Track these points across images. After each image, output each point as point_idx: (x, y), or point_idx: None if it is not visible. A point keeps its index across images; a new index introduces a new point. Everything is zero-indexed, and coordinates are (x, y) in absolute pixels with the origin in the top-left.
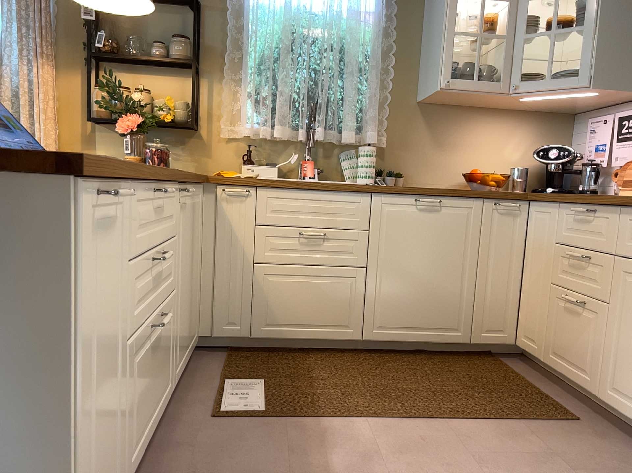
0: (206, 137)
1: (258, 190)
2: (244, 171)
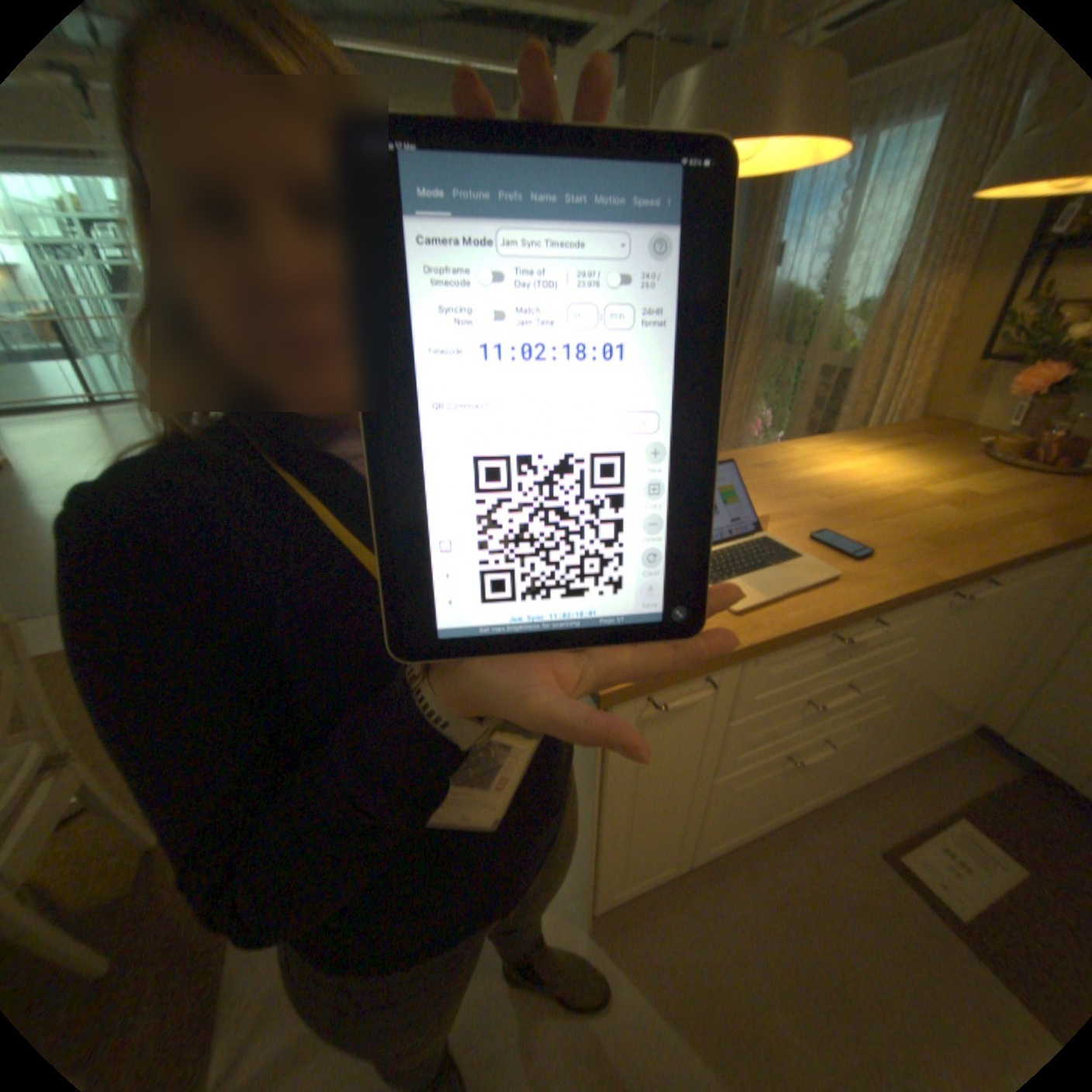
0: None
1: None
2: None
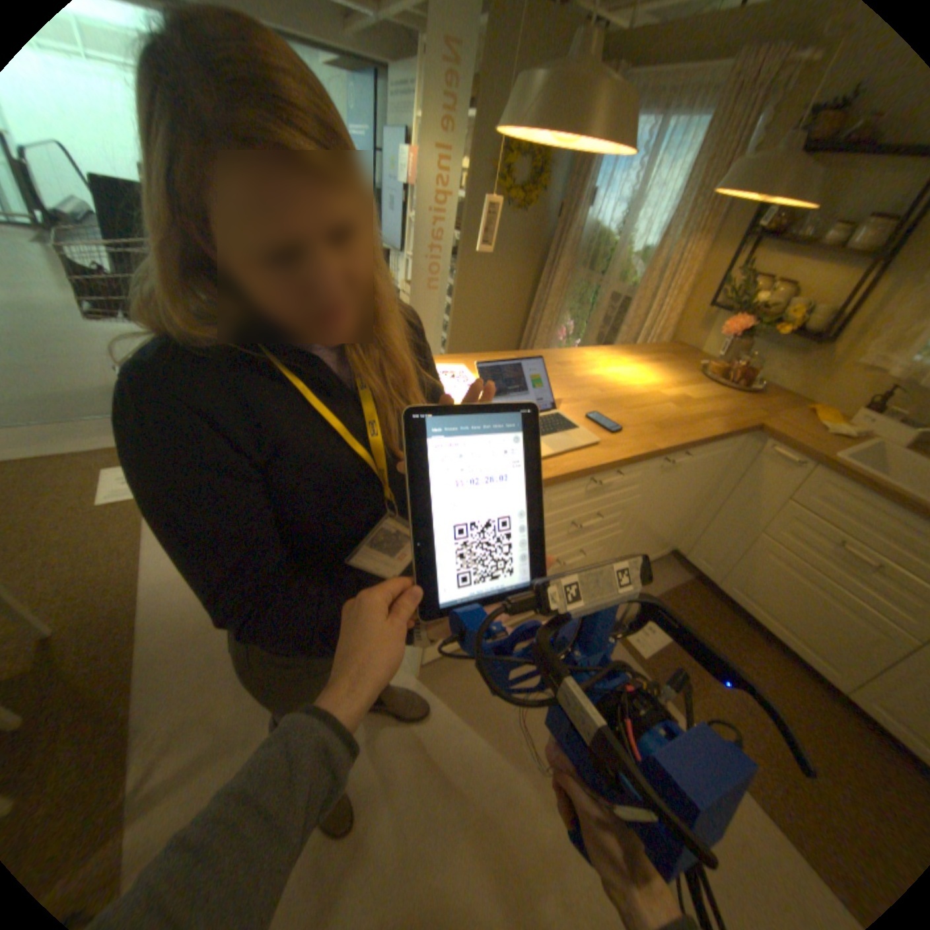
0: (840, 354)
1: (820, 468)
2: (860, 417)
